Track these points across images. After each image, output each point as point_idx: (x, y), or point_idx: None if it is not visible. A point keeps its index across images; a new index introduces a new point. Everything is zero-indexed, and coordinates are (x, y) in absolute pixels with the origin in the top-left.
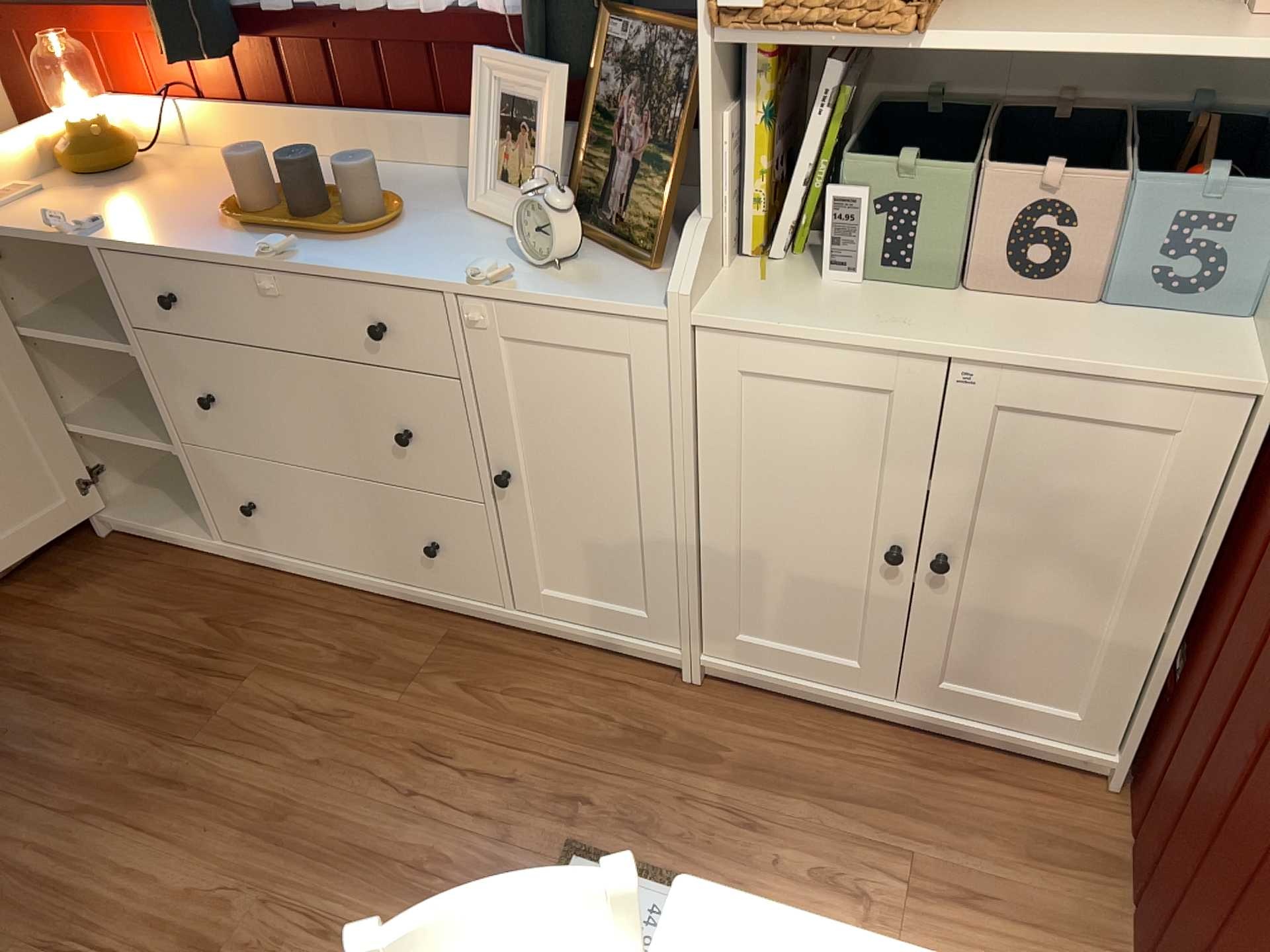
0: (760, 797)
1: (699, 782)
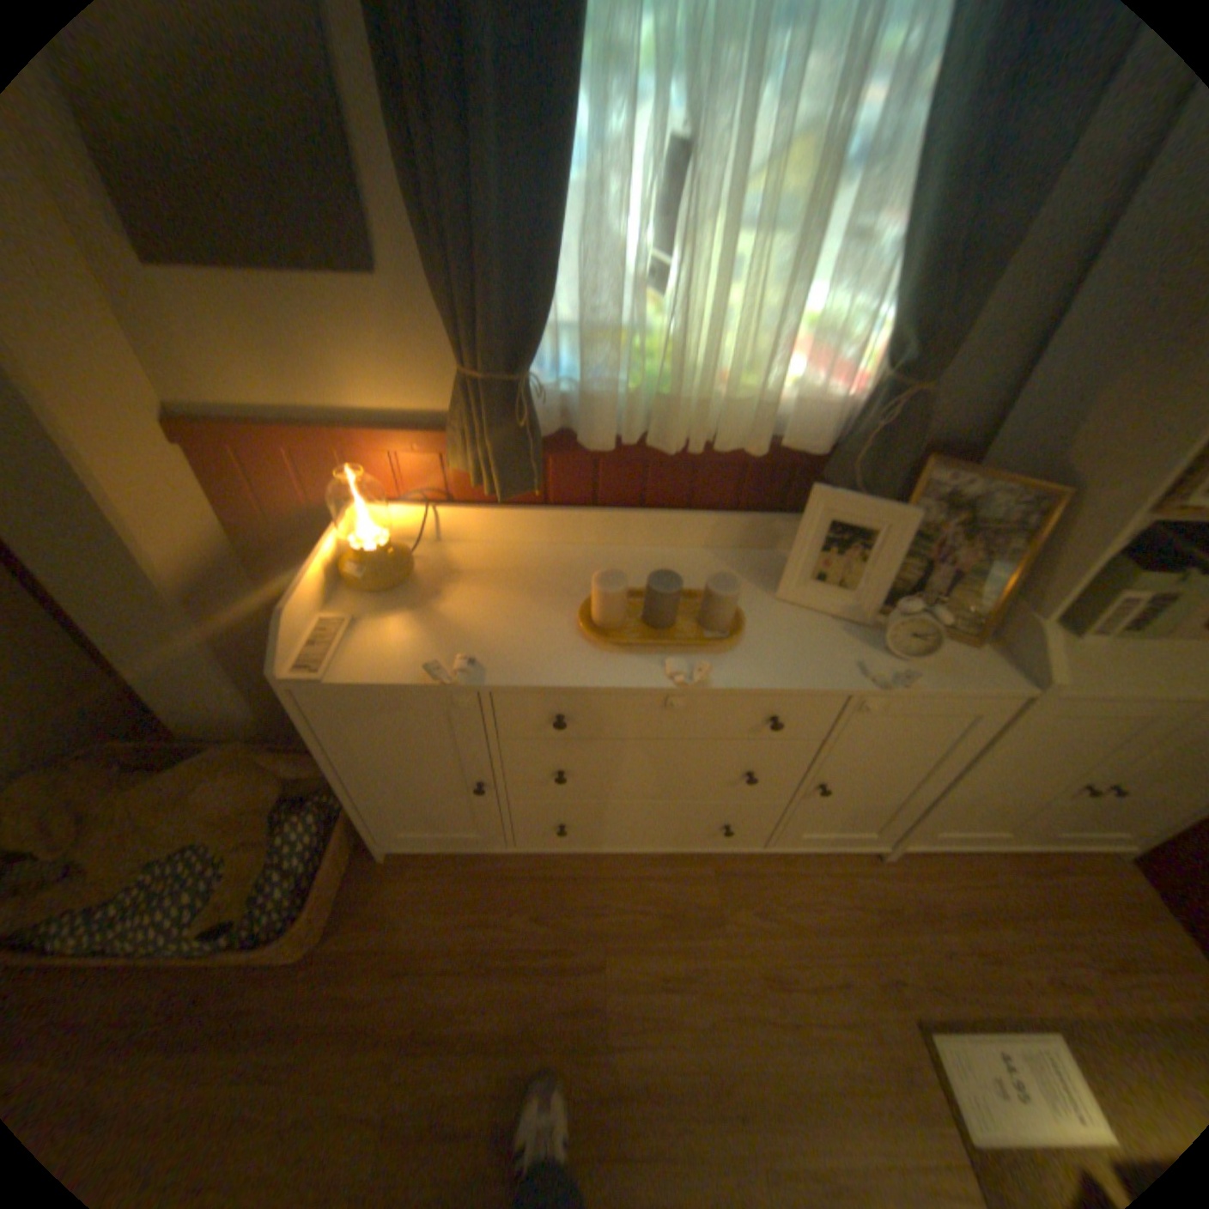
0: (982, 938)
1: (946, 941)
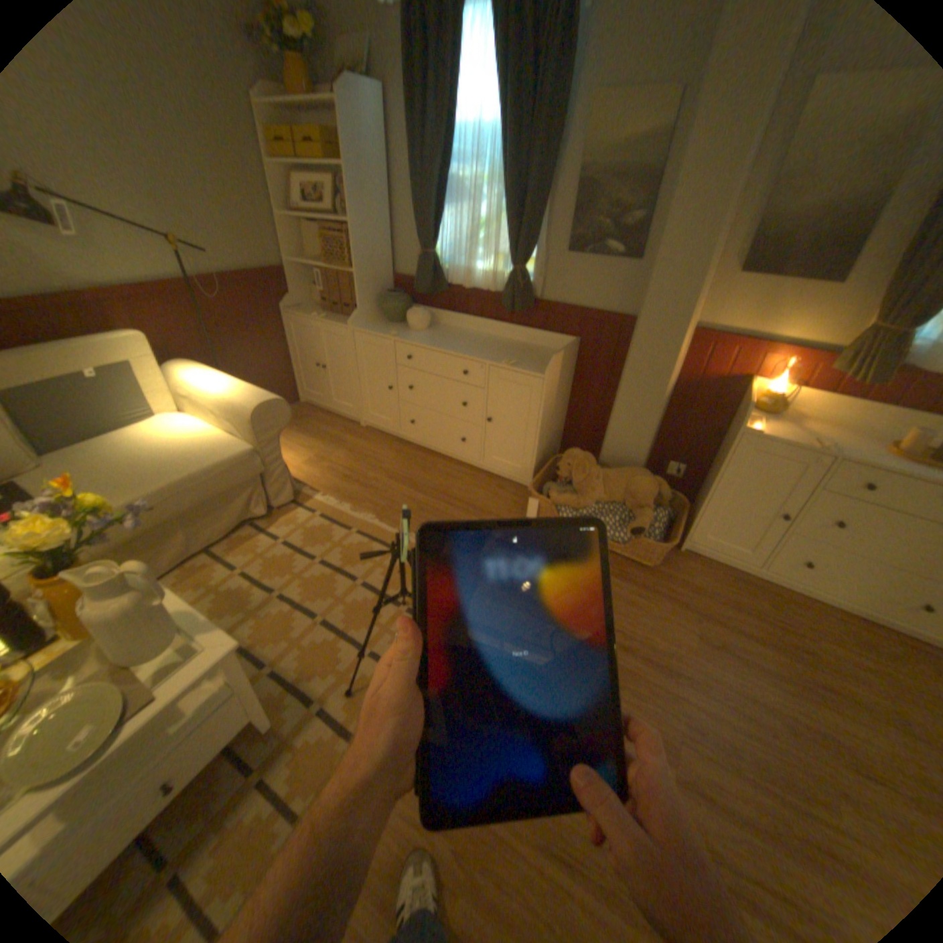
0: None
1: None
